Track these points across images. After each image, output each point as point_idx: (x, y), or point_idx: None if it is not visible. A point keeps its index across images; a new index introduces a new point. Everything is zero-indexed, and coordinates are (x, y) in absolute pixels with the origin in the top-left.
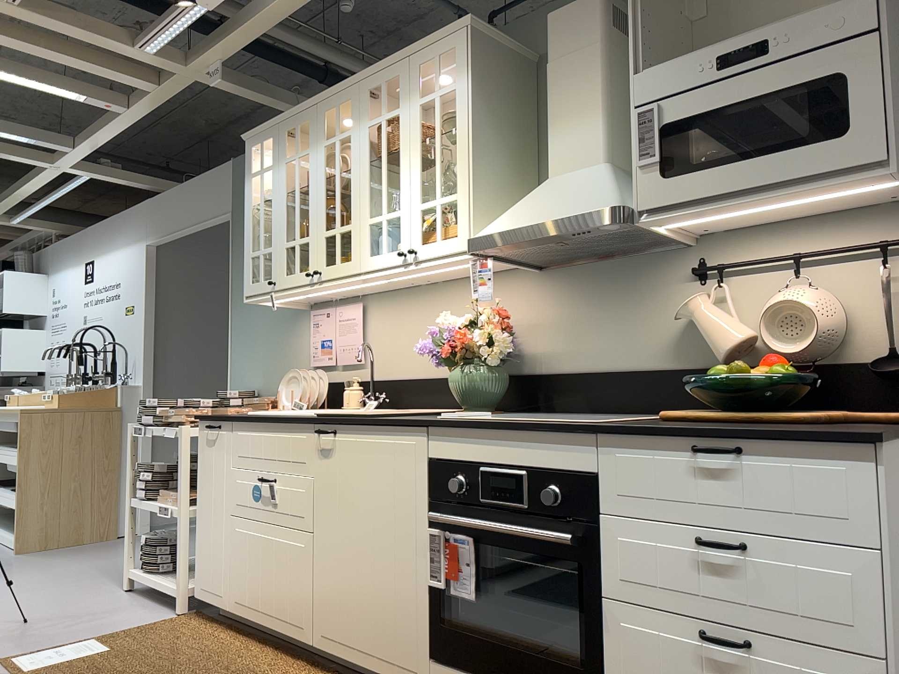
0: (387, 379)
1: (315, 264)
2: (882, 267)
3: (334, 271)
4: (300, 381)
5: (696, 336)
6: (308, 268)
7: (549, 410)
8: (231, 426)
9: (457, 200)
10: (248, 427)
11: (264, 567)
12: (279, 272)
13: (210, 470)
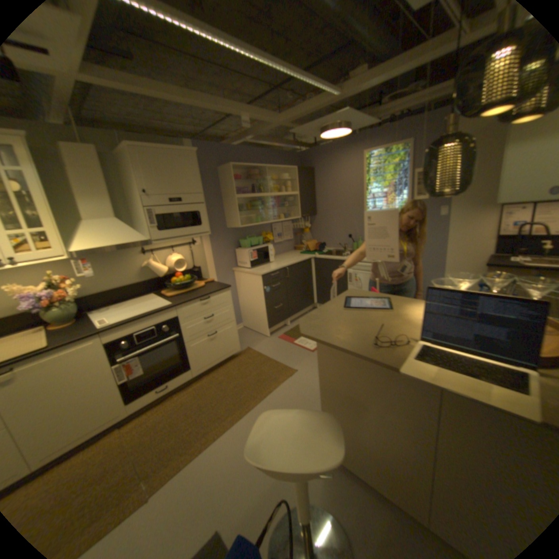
0: None
1: None
2: (190, 249)
3: None
4: None
5: (147, 271)
6: None
7: (90, 311)
8: None
9: (49, 233)
10: None
11: None
12: None
13: None
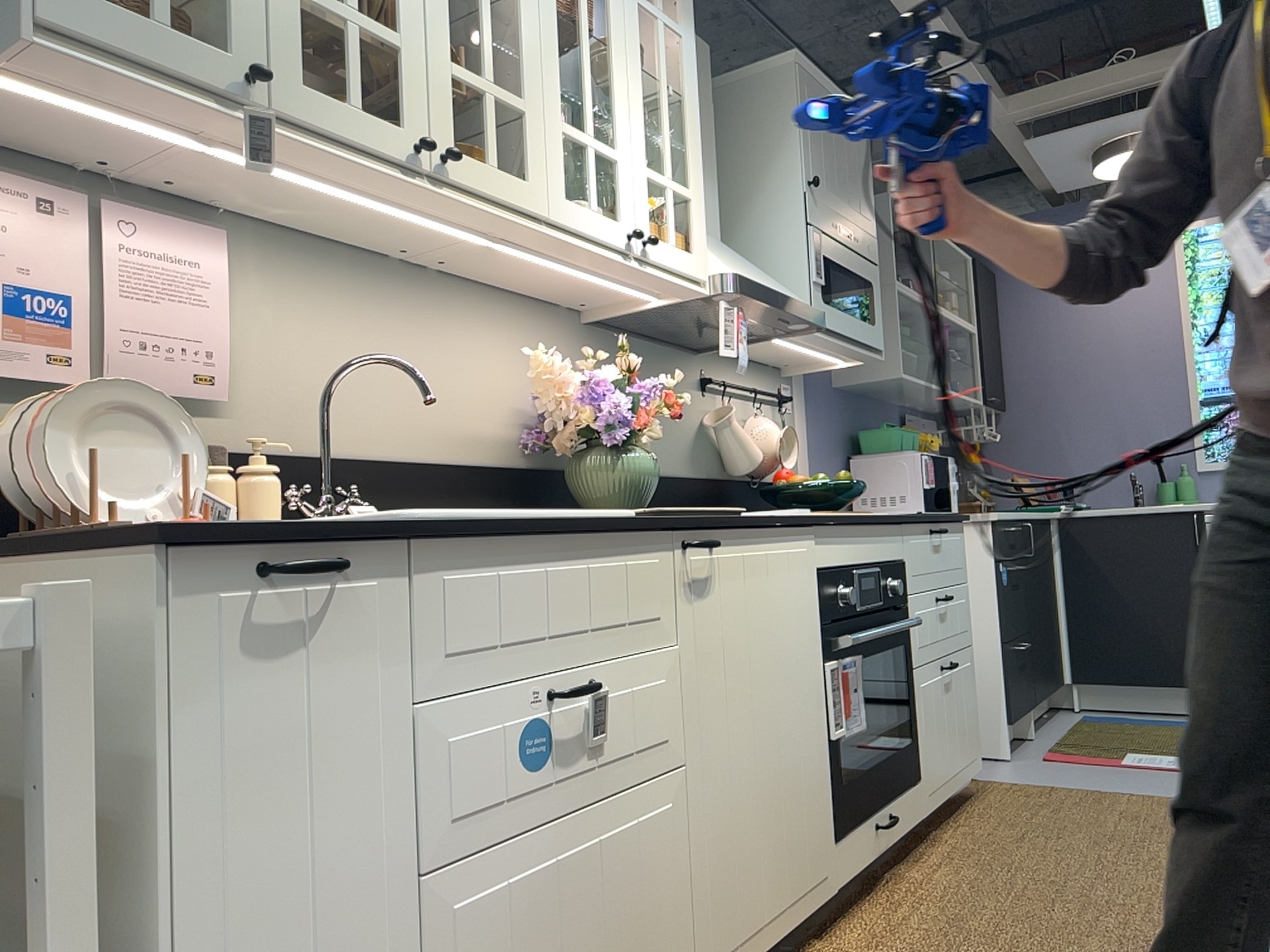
0: (305, 452)
1: (426, 126)
2: (779, 413)
3: (488, 180)
4: (123, 425)
5: (706, 446)
6: (398, 120)
7: None
8: (400, 559)
9: (694, 203)
10: (484, 554)
11: (572, 942)
12: (273, 57)
13: (276, 758)
